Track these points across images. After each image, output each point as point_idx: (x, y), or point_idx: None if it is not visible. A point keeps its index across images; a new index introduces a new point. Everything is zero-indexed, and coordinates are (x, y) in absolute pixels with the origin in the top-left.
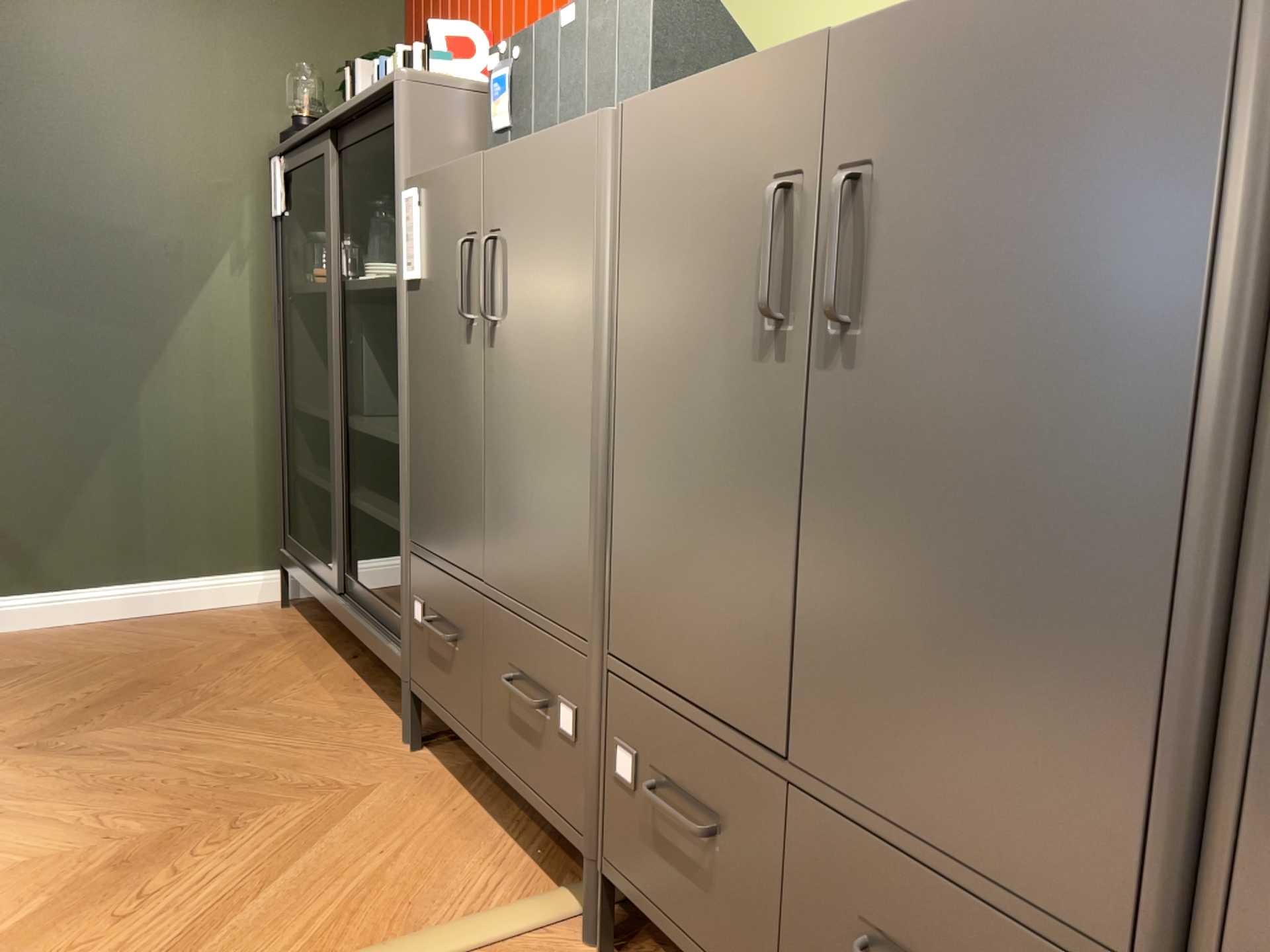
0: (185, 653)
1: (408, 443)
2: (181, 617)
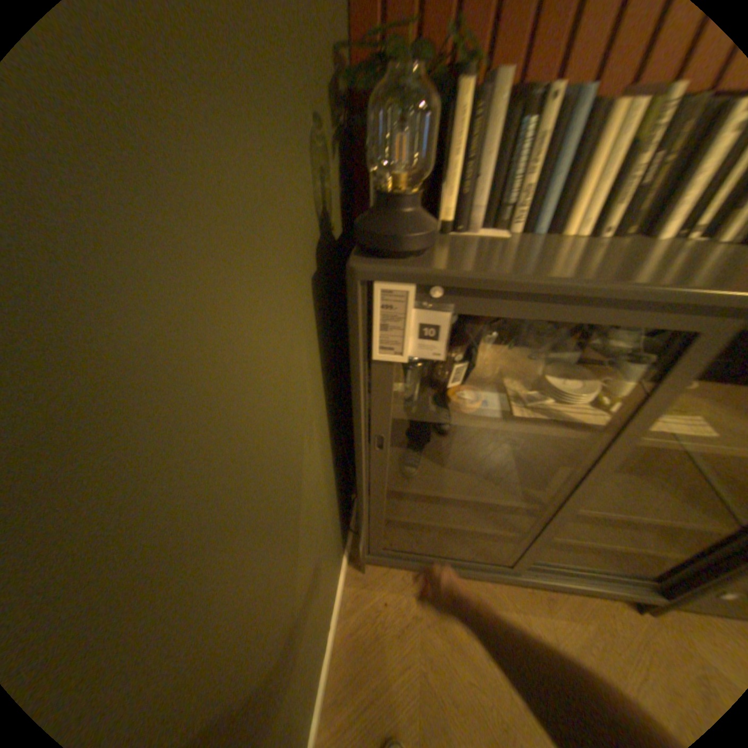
0: (437, 686)
1: None
2: (343, 657)
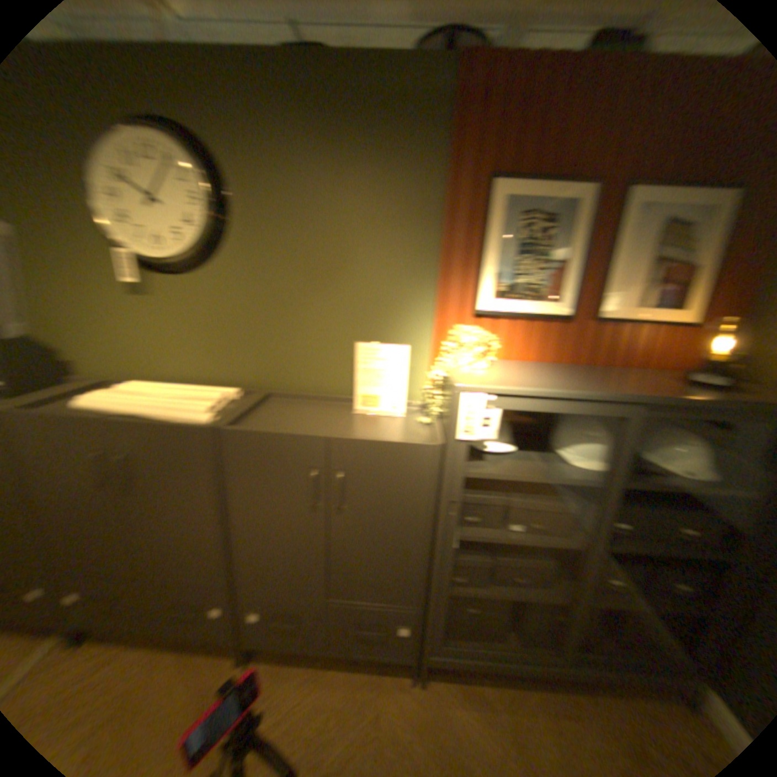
0: None
1: None
2: None
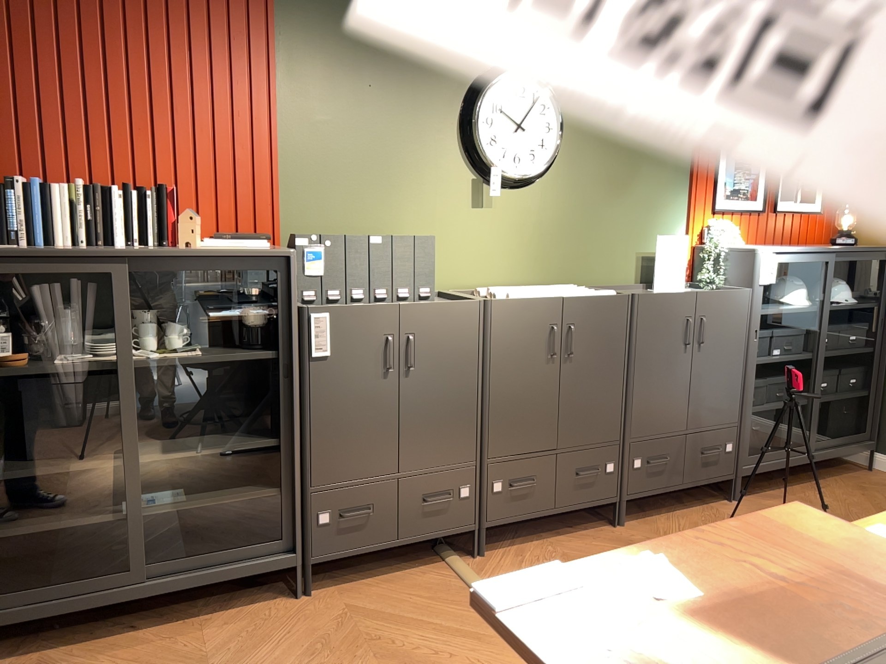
0: None
1: (309, 438)
2: None
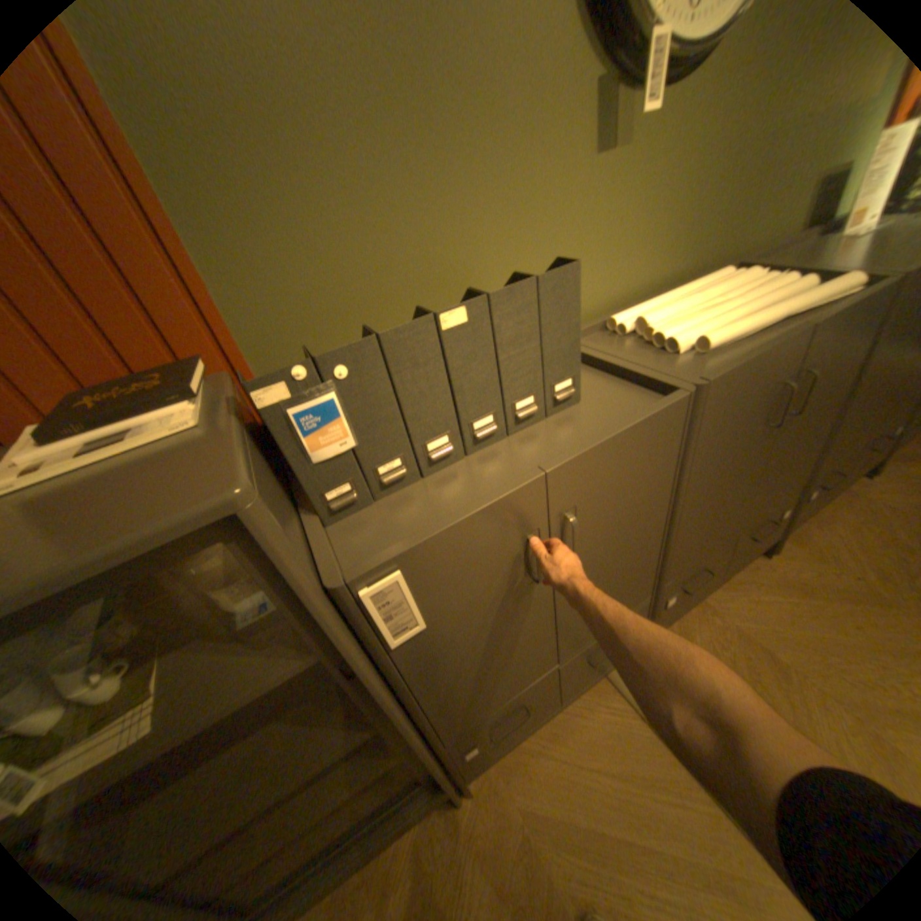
0: None
1: (427, 717)
2: None
